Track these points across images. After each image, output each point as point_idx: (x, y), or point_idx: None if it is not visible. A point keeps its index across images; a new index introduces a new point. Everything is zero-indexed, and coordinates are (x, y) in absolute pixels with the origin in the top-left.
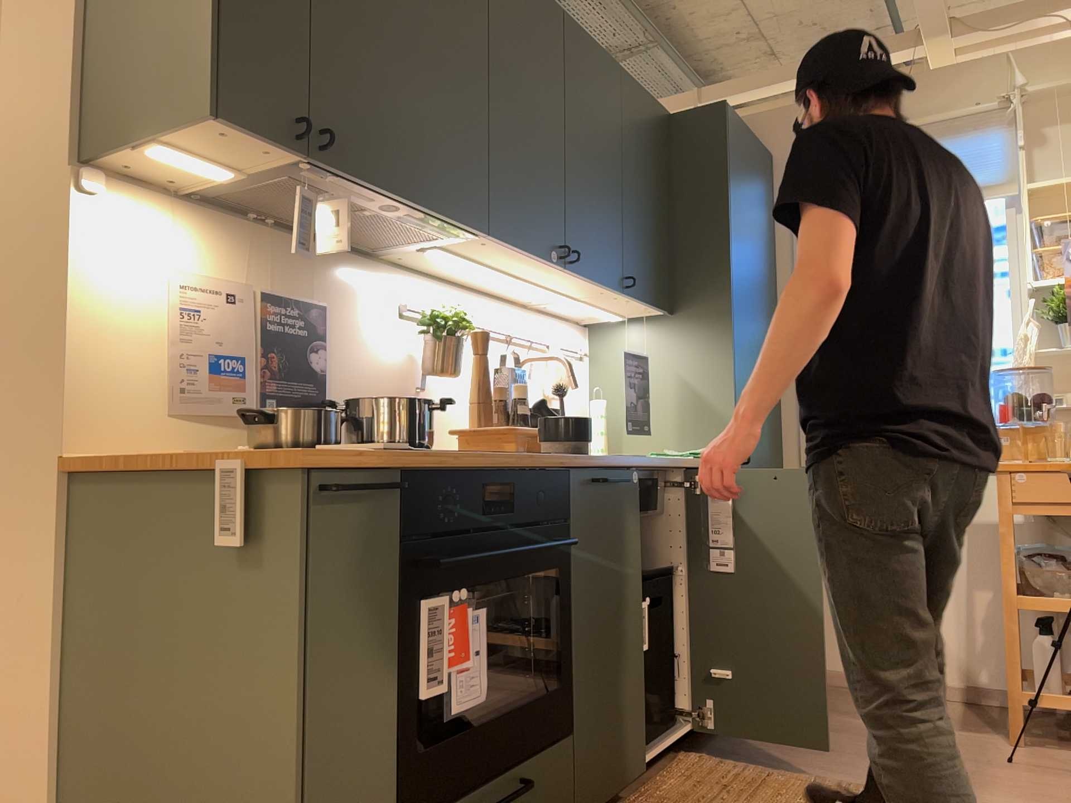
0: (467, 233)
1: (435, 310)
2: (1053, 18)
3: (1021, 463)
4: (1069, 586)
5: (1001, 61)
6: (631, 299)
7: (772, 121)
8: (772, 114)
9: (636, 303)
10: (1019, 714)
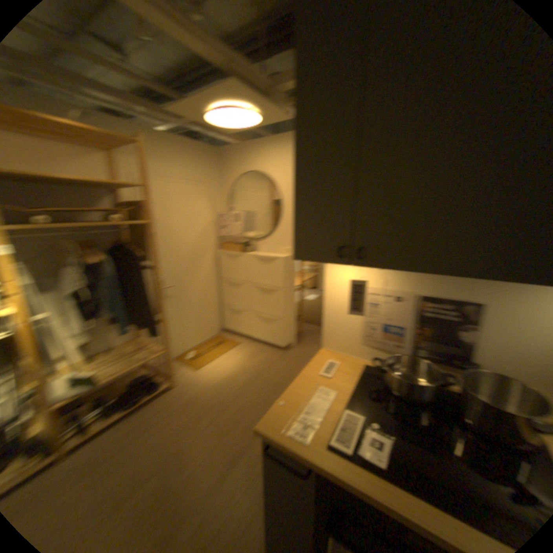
0: None
1: None
2: None
3: None
4: None
5: None
6: None
7: None
8: None
9: None
10: None
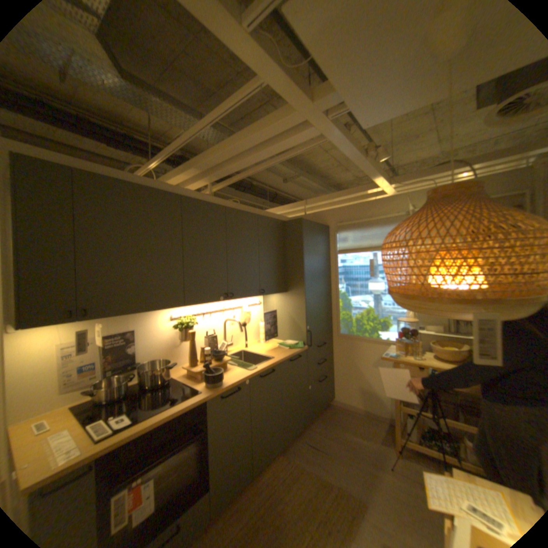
0: (177, 306)
1: (182, 319)
2: (428, 180)
3: (403, 359)
4: (419, 406)
5: (409, 195)
6: (265, 295)
7: (329, 213)
8: (329, 210)
9: (269, 294)
10: (399, 448)
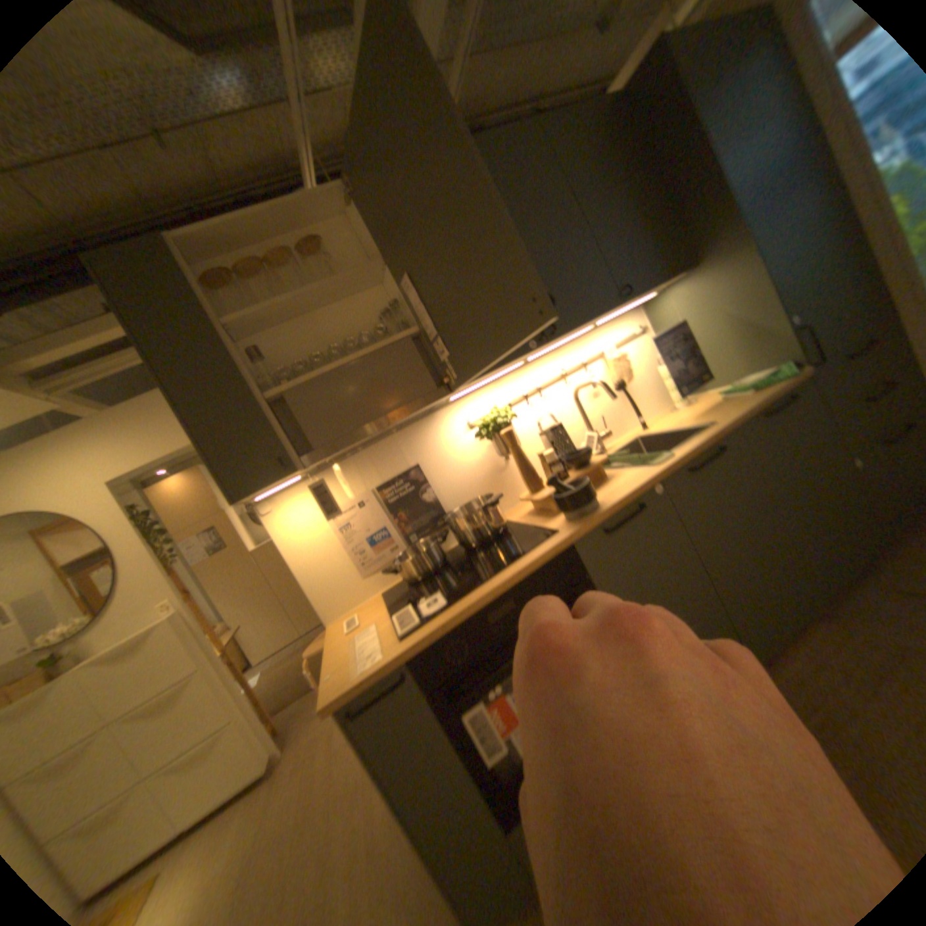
0: (450, 391)
1: (484, 417)
2: None
3: None
4: None
5: None
6: (638, 295)
7: None
8: None
9: (648, 290)
10: None
